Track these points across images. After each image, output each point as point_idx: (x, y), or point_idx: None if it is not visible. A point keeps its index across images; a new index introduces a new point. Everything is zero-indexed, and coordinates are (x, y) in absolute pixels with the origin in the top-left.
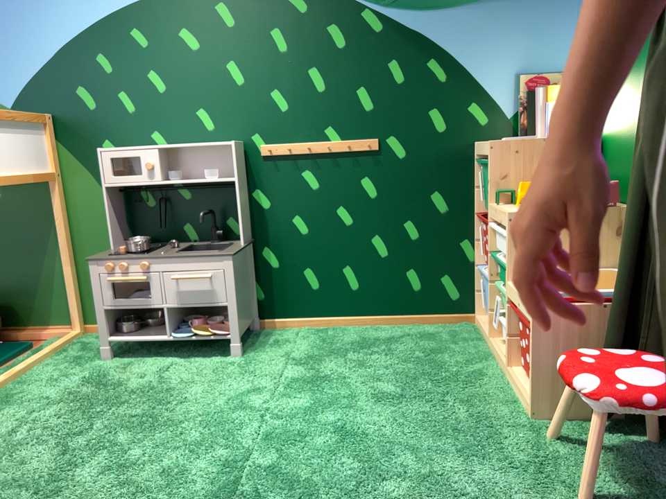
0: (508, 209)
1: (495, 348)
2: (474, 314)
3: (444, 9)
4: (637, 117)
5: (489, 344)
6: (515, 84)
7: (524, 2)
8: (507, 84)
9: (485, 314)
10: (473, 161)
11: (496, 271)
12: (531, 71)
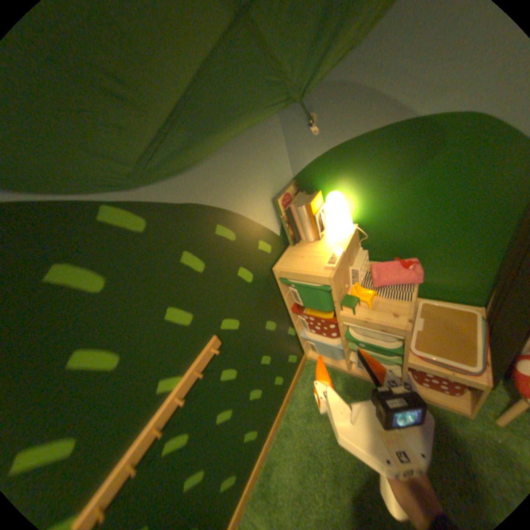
0: (384, 320)
1: (365, 376)
2: (305, 355)
3: (204, 161)
4: (411, 213)
5: (348, 373)
6: (274, 207)
7: (256, 130)
8: (271, 210)
9: (326, 357)
10: (276, 281)
11: (347, 341)
12: (278, 191)
